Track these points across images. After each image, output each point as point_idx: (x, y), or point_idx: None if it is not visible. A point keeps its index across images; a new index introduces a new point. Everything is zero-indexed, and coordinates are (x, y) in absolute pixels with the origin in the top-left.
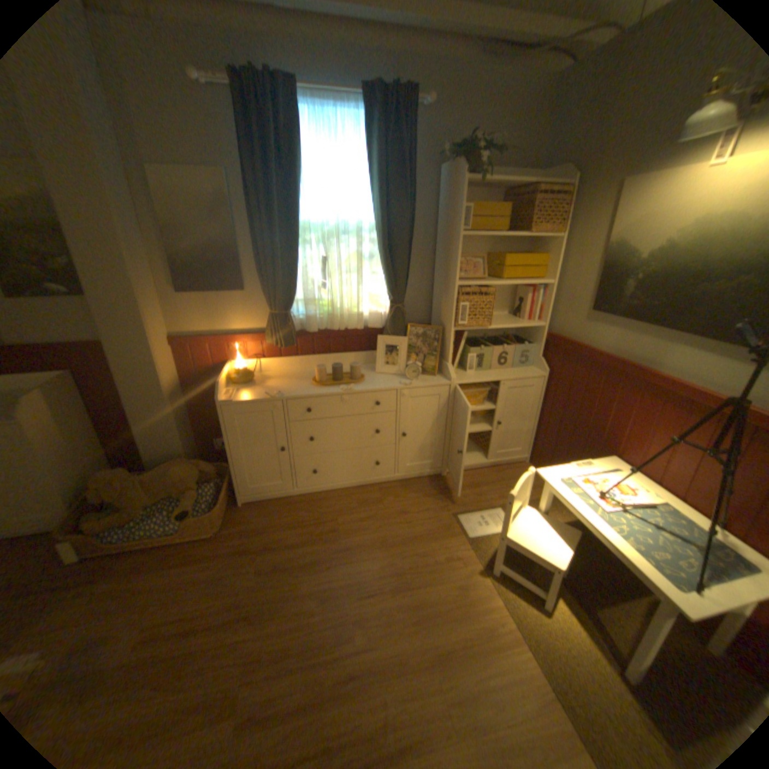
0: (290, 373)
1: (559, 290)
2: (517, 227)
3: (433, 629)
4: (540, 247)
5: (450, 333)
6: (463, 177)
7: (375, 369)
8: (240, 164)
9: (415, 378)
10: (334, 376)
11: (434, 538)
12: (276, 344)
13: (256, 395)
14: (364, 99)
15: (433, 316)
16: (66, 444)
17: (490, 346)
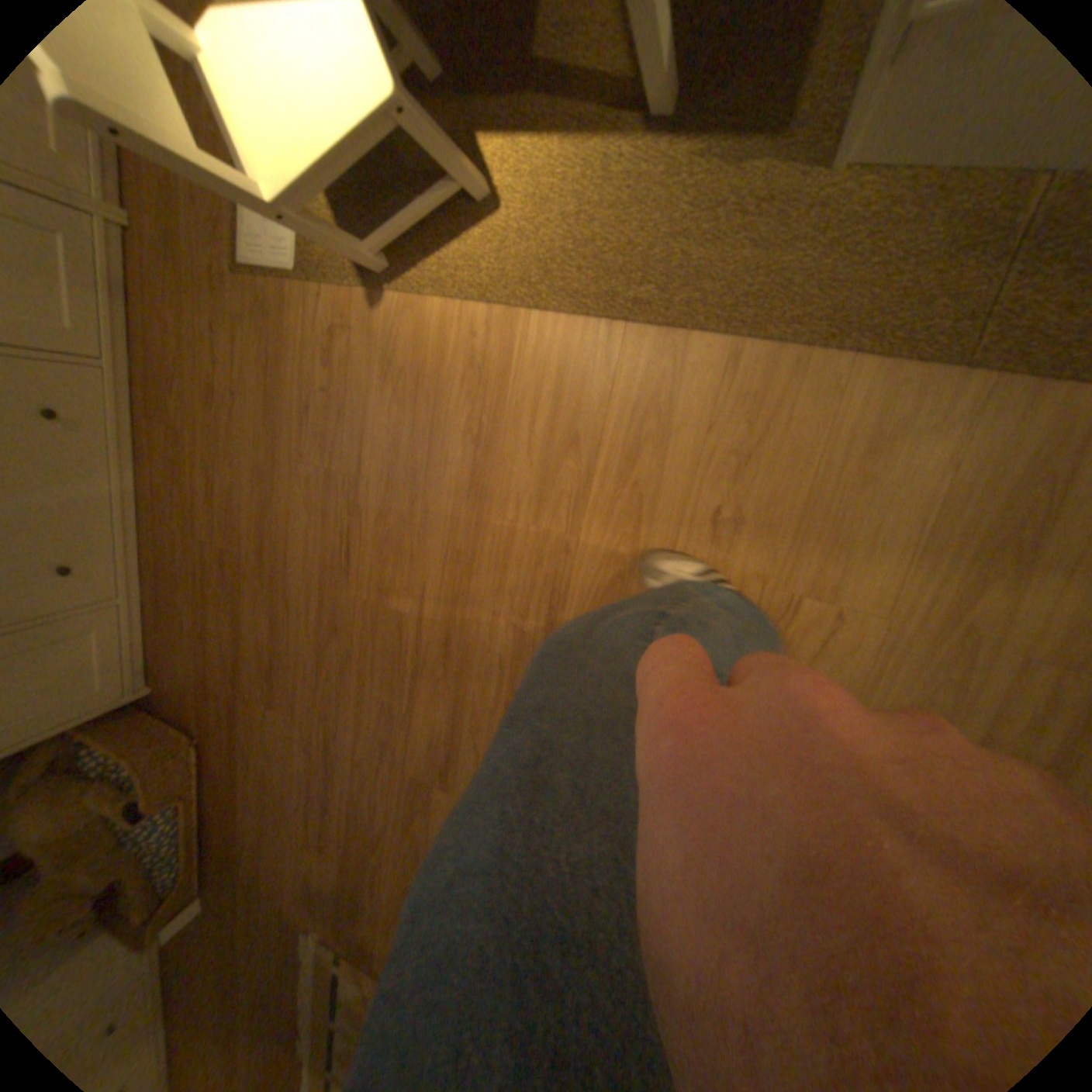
0: None
1: None
2: None
3: (424, 473)
4: None
5: None
6: None
7: None
8: None
9: None
10: None
11: (269, 356)
12: None
13: None
14: None
15: None
16: None
17: None
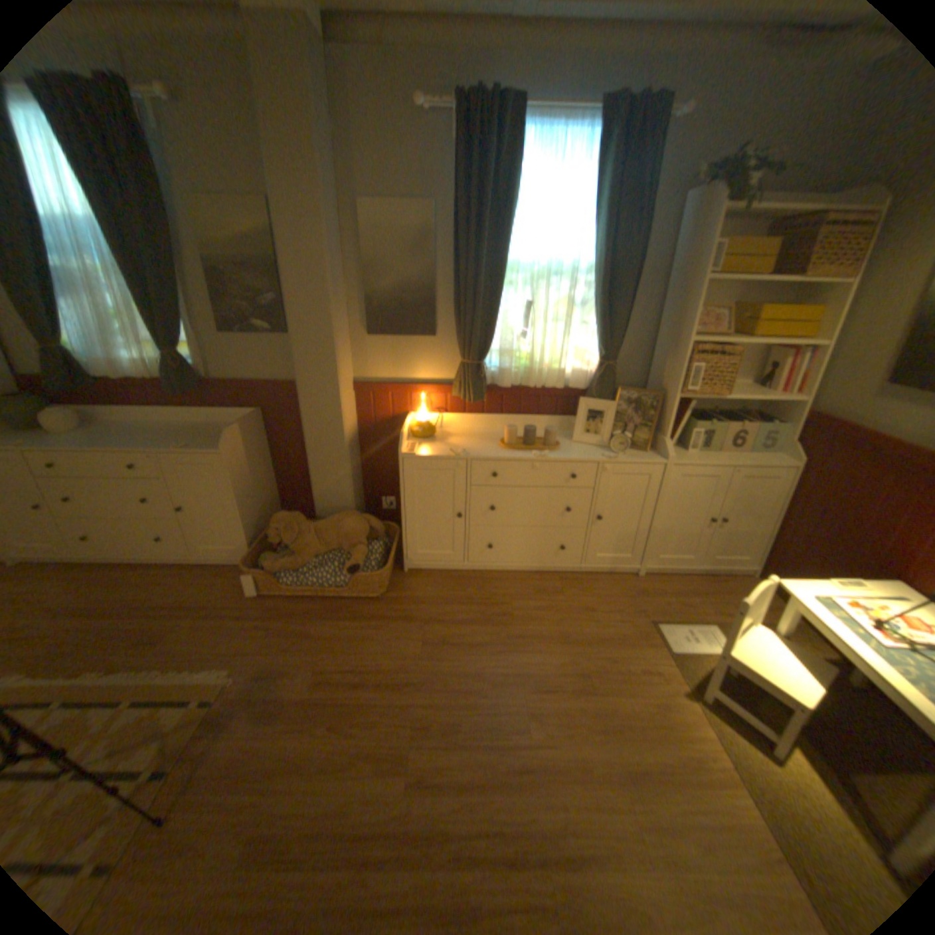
0: (473, 433)
1: (836, 354)
2: (784, 270)
3: (624, 743)
4: (812, 297)
5: (673, 400)
6: (720, 206)
7: (570, 437)
8: (454, 196)
9: (622, 451)
10: (524, 440)
11: (627, 644)
12: (462, 398)
13: (439, 451)
14: (601, 115)
15: (650, 378)
16: (252, 481)
17: (724, 421)
